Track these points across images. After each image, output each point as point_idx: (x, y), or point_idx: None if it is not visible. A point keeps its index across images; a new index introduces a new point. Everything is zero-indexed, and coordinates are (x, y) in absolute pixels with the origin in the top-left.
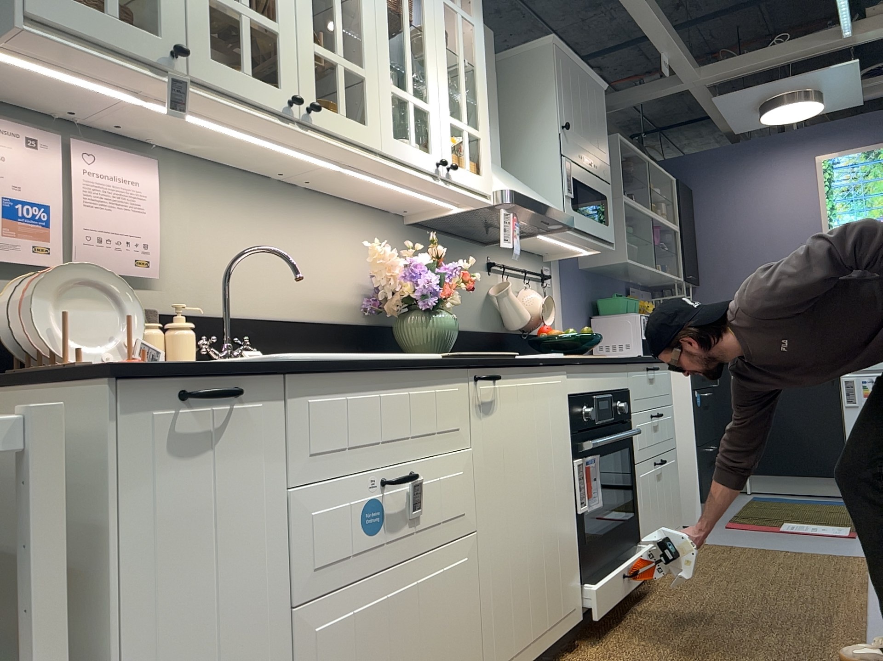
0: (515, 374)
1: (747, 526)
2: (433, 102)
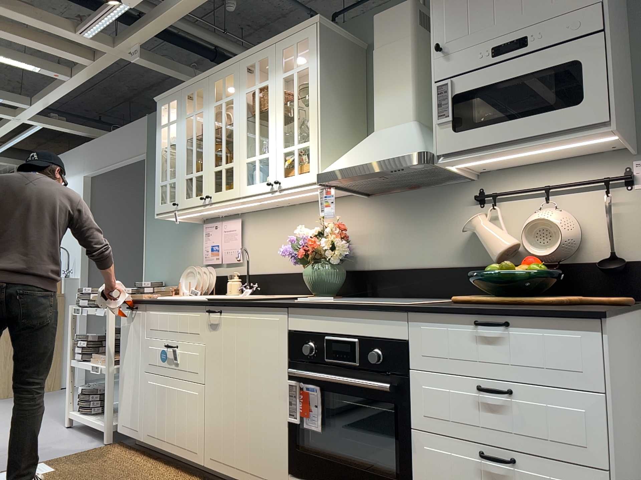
0: (235, 311)
1: None
2: (270, 148)
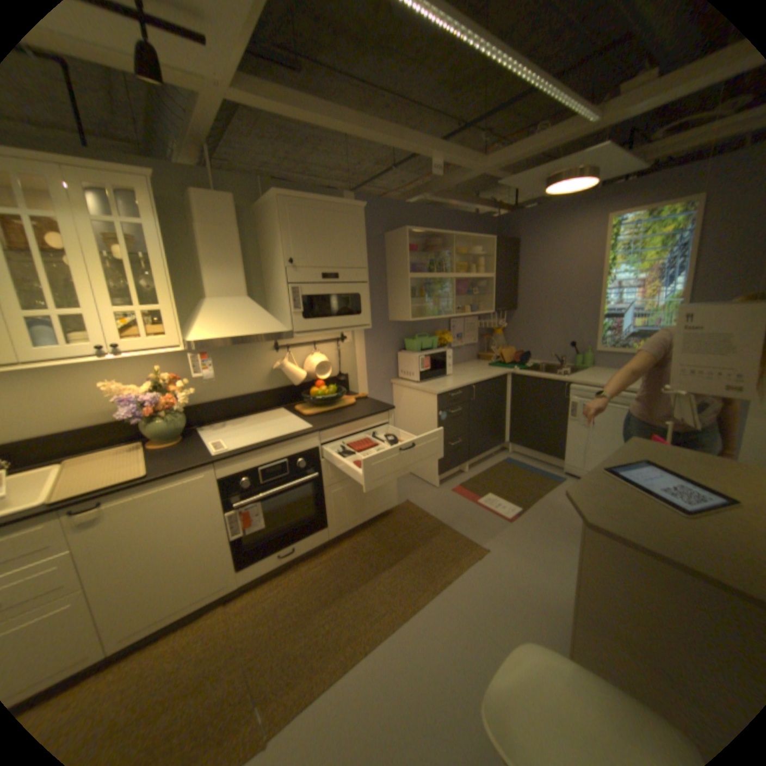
0: (130, 493)
1: (462, 494)
2: (86, 305)
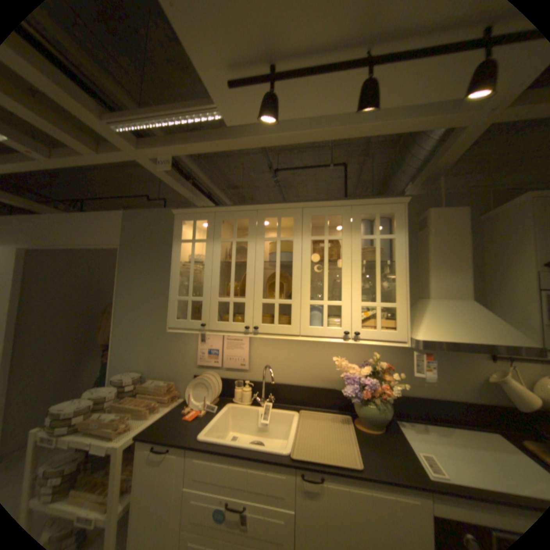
0: (348, 483)
1: None
2: (345, 299)
